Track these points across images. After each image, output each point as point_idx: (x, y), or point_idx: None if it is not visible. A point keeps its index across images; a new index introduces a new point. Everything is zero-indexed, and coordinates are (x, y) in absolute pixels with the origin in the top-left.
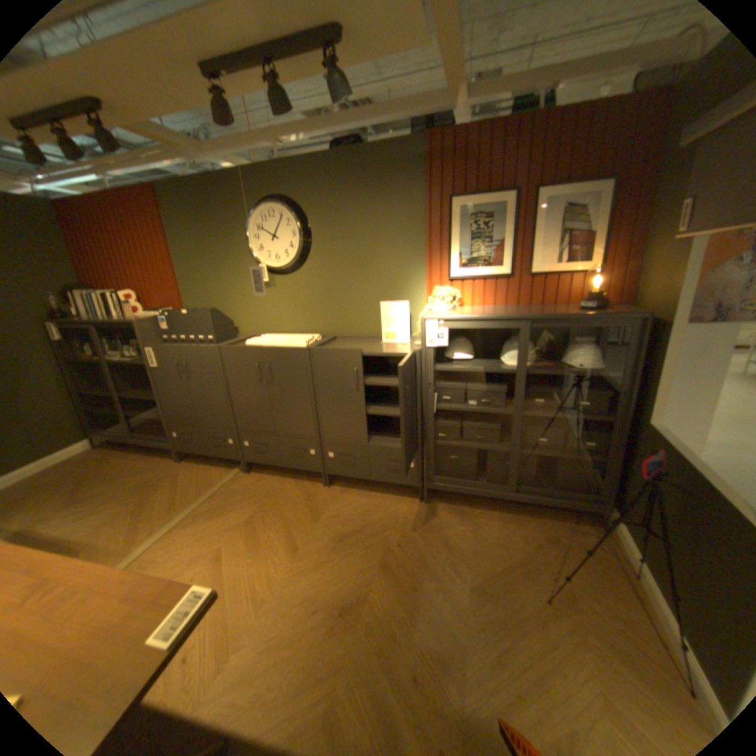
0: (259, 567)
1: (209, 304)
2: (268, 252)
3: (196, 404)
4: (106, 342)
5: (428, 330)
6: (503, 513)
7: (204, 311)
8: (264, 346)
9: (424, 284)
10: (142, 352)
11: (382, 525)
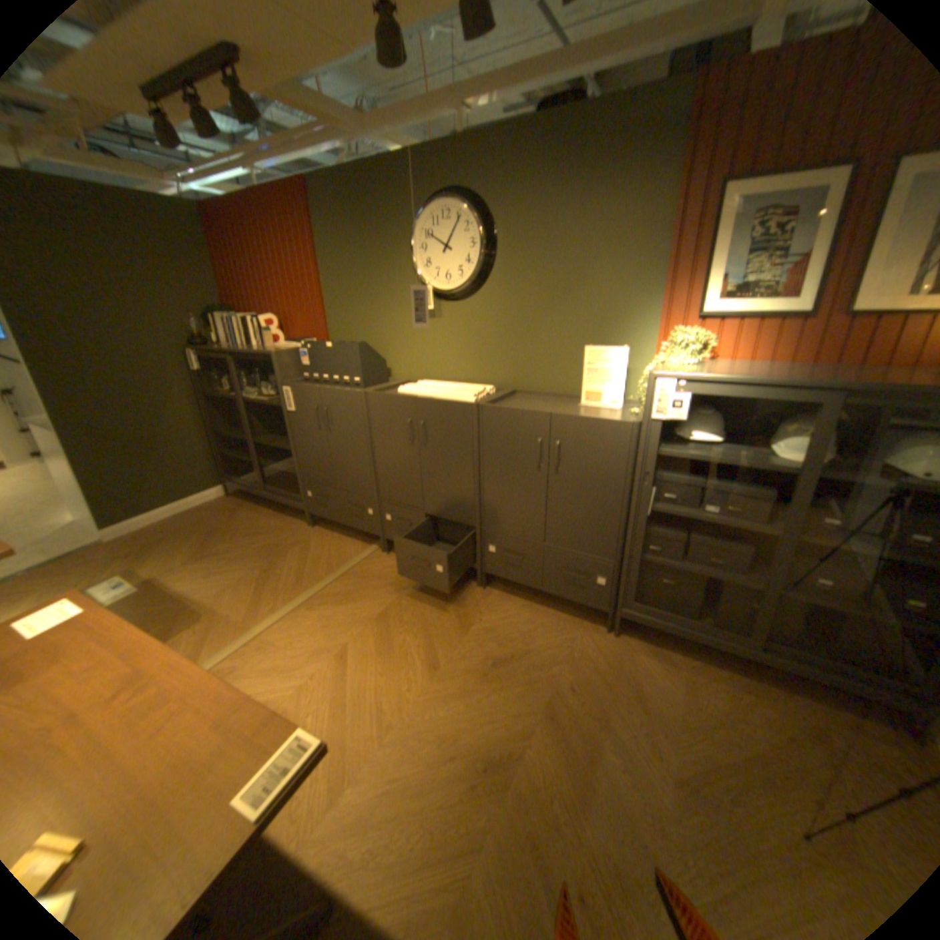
0: (389, 679)
1: (359, 335)
2: (437, 269)
3: (335, 461)
4: (245, 375)
5: (658, 393)
6: (734, 673)
7: (351, 344)
8: (420, 396)
9: (657, 322)
10: (280, 391)
11: (552, 656)
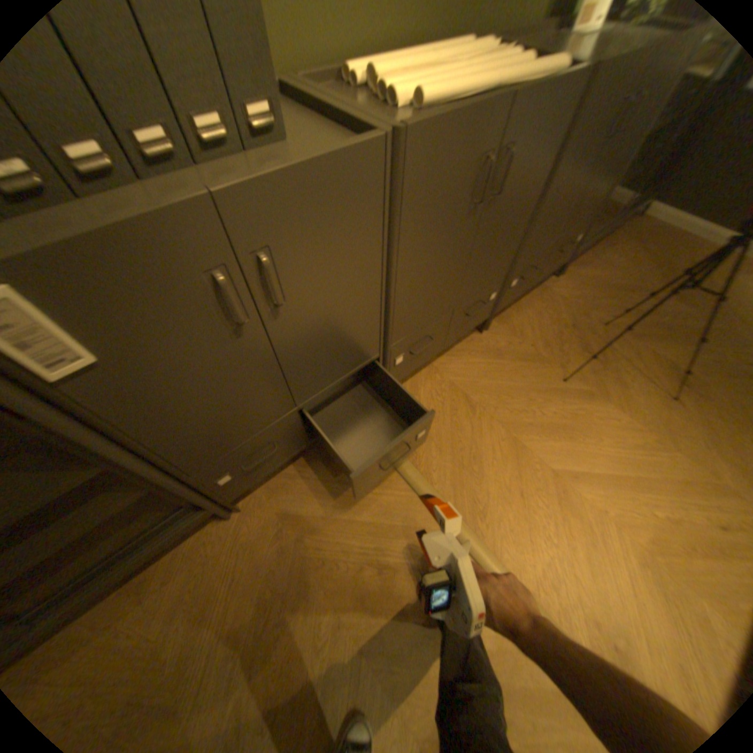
0: (603, 434)
1: None
2: None
3: (295, 367)
4: None
5: None
6: (596, 243)
7: None
8: (477, 88)
9: None
10: None
11: (578, 315)
